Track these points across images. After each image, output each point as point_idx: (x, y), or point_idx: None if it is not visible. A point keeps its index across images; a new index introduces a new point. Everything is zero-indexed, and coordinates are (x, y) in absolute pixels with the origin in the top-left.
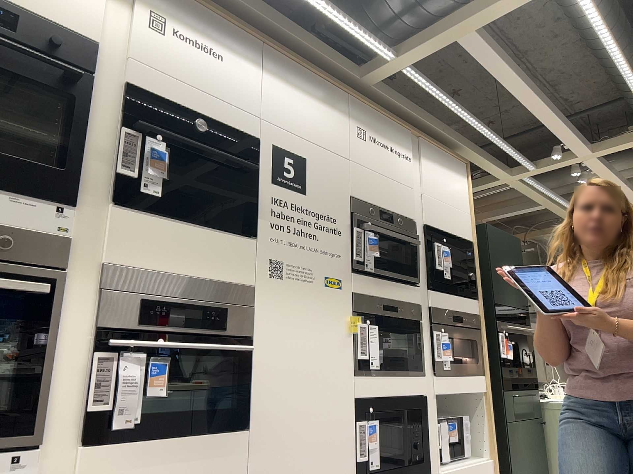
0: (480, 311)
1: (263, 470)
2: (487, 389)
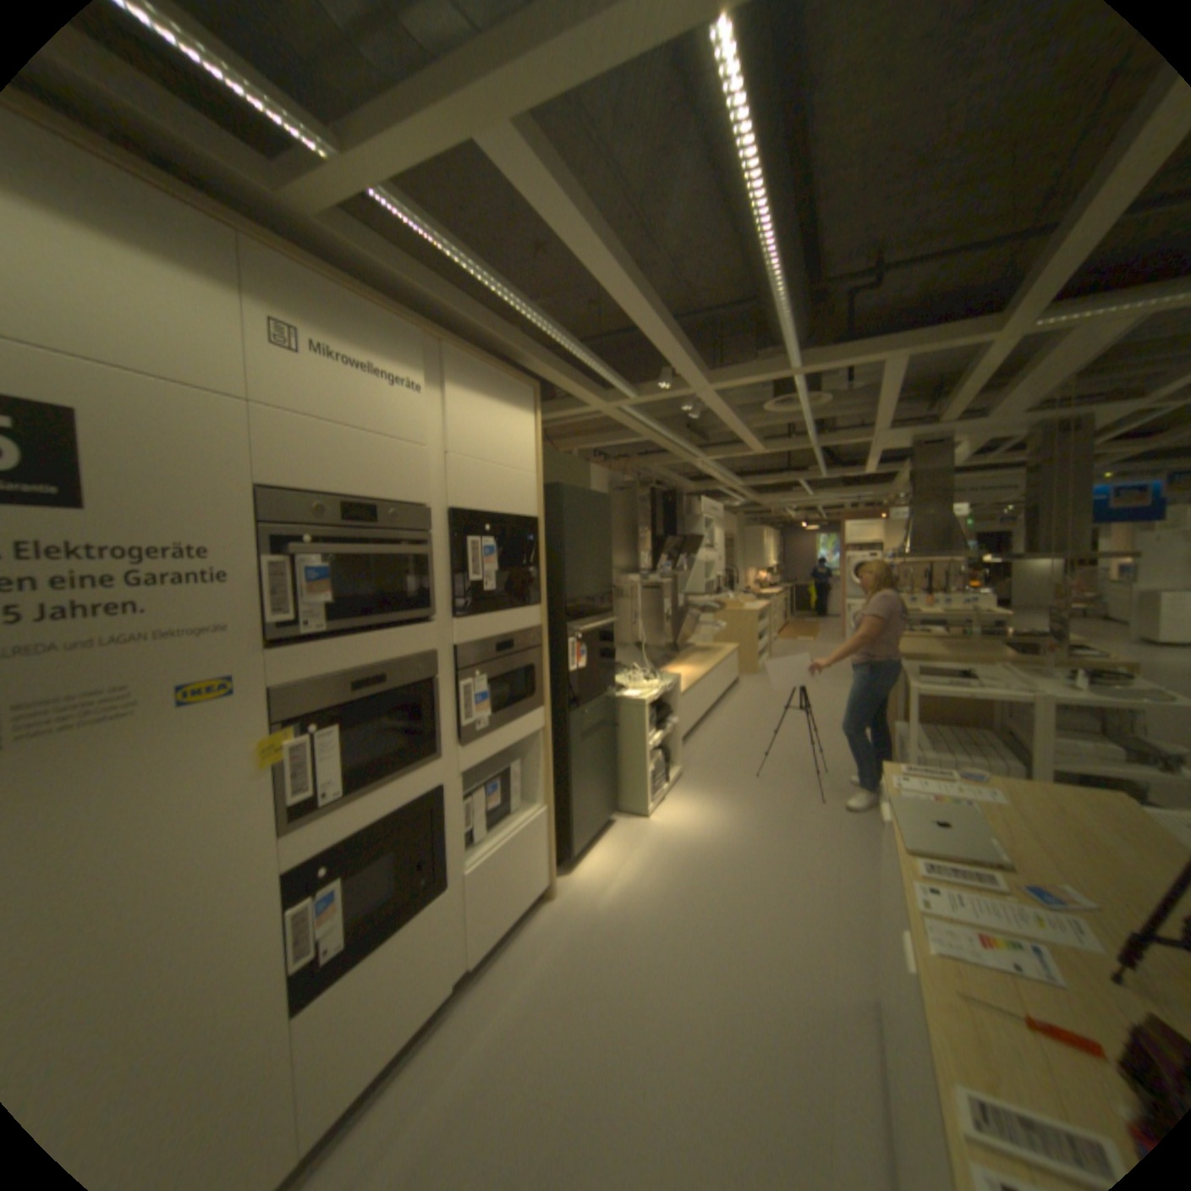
0: (542, 621)
1: None
2: (546, 723)
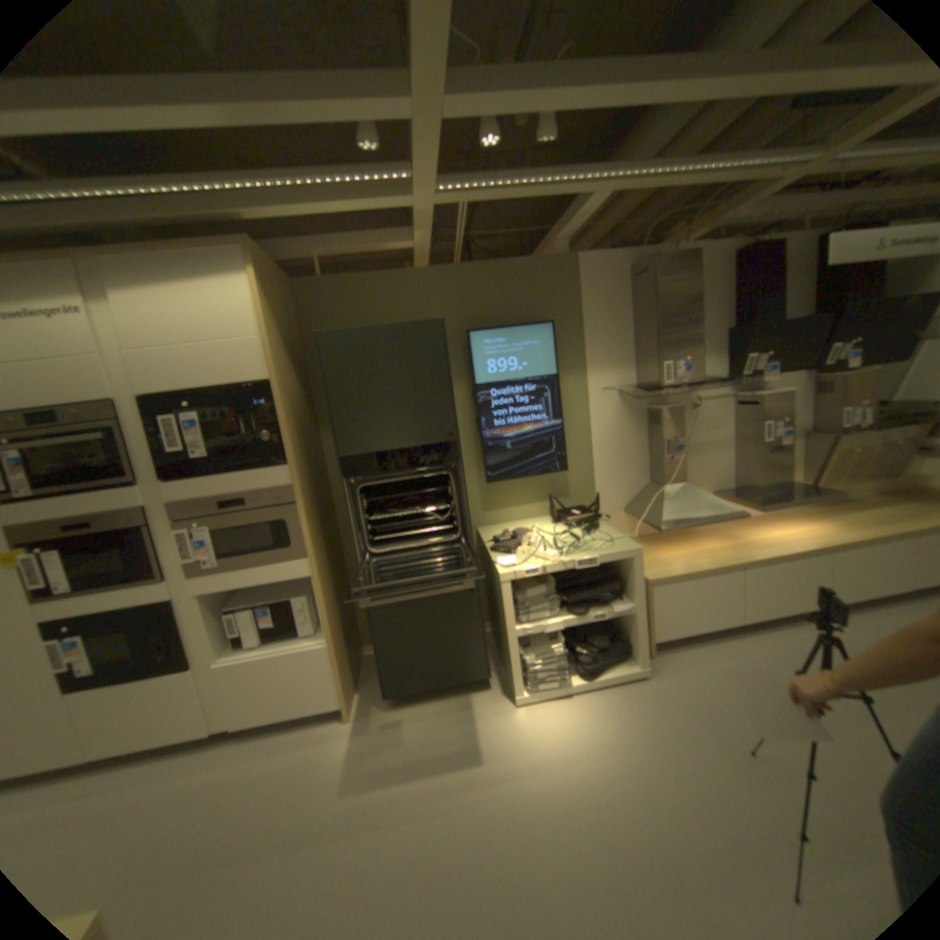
0: (291, 481)
1: None
2: (311, 575)
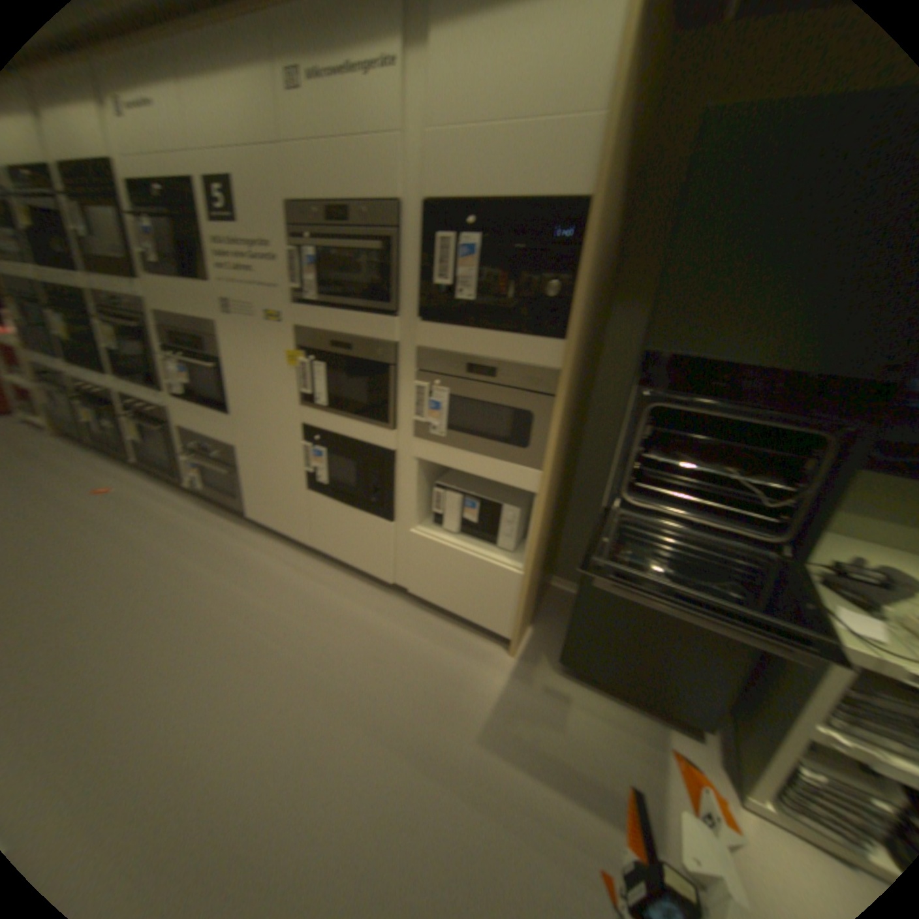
0: (563, 363)
1: (244, 440)
2: (540, 492)
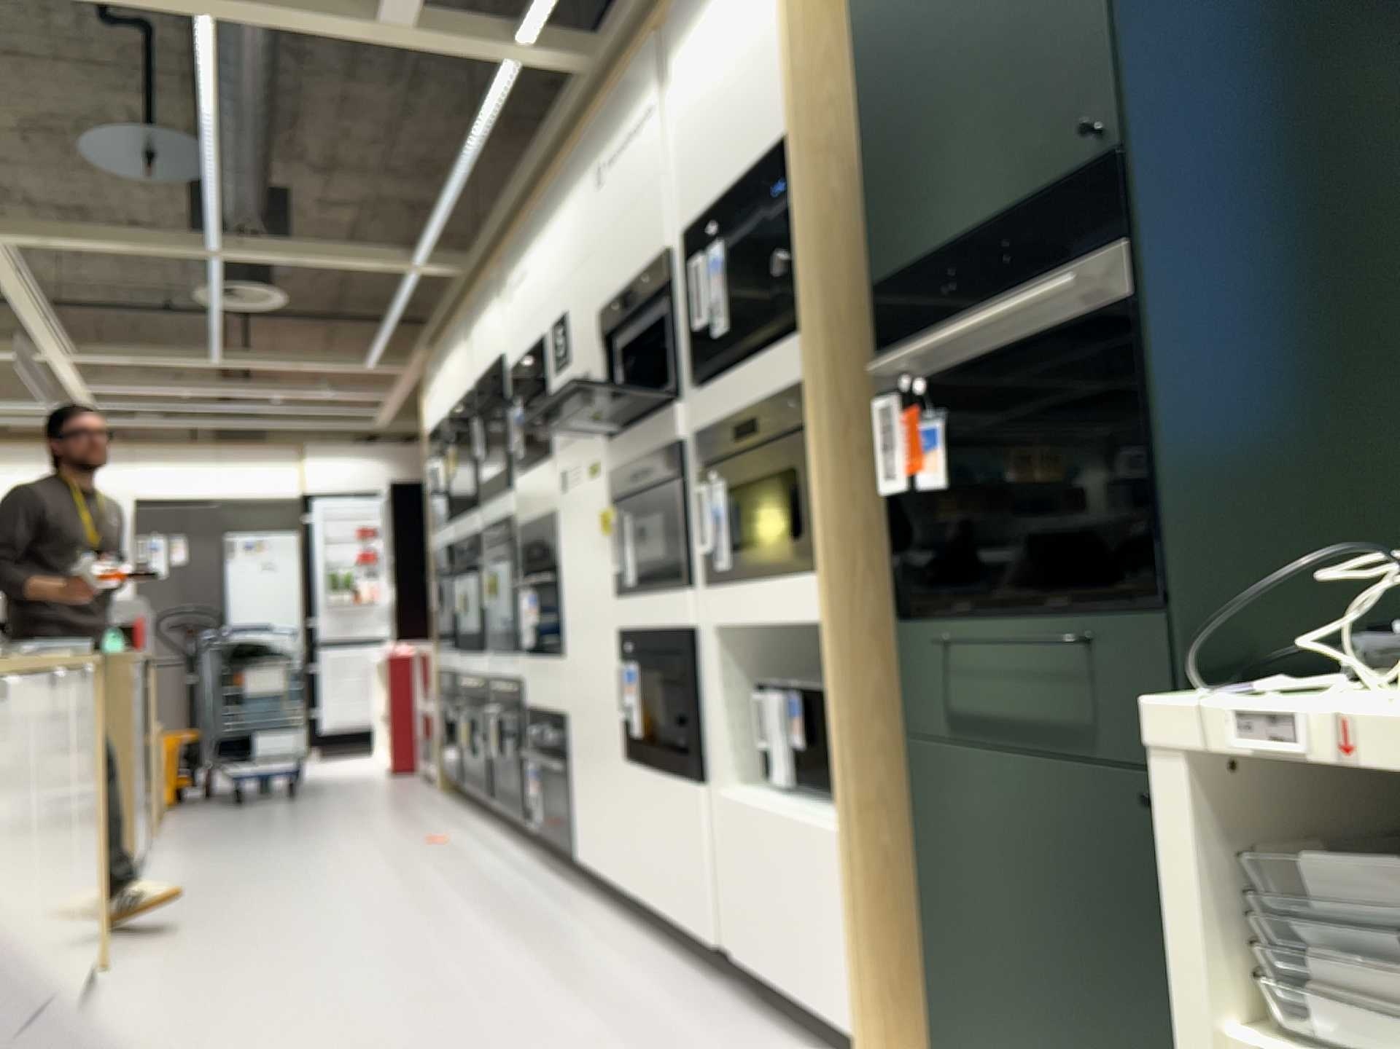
0: (812, 362)
1: (572, 700)
2: (832, 615)
